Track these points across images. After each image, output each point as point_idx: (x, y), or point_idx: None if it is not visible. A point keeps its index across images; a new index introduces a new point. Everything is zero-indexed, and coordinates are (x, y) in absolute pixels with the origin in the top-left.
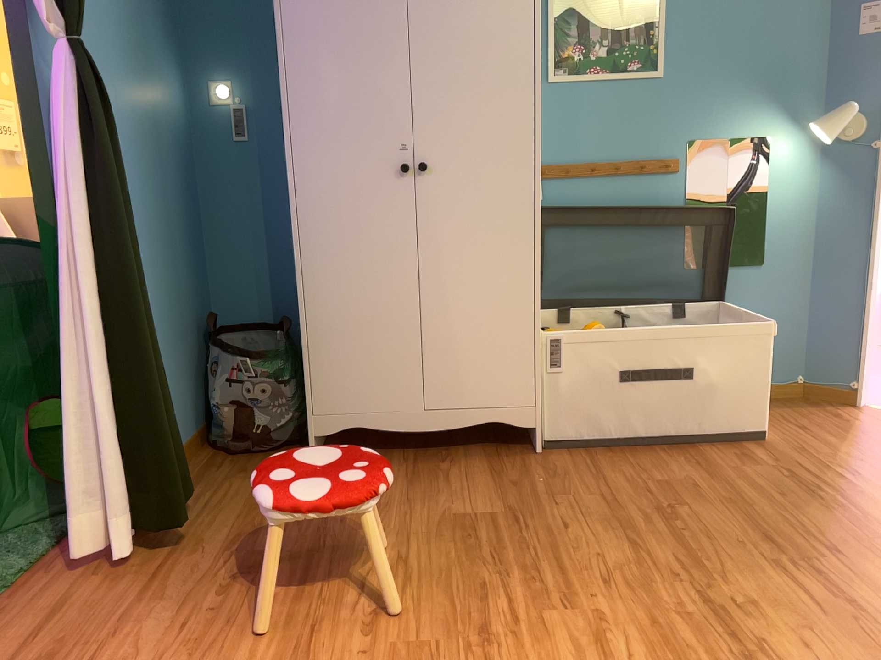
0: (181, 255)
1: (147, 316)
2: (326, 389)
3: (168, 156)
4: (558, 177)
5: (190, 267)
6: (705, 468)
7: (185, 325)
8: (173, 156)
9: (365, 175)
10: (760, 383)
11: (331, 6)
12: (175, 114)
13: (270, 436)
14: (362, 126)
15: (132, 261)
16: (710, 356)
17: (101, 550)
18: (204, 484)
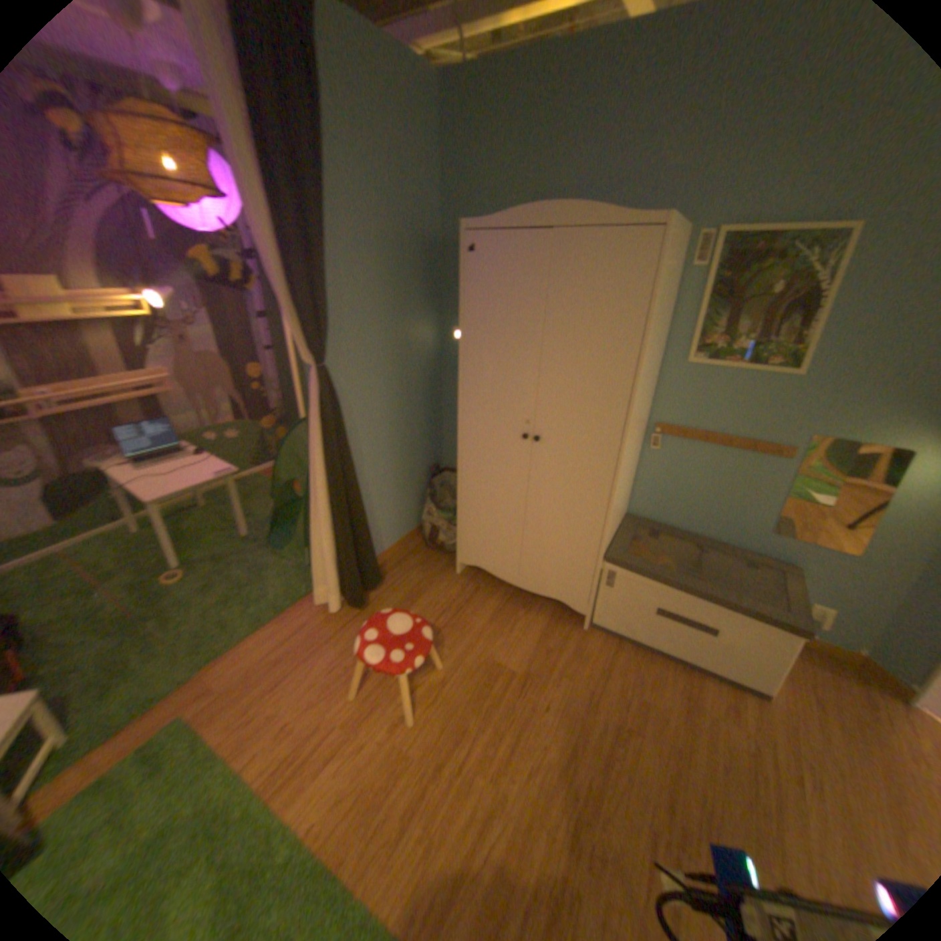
0: (417, 435)
1: (359, 502)
2: (468, 543)
3: (414, 379)
4: (676, 436)
5: (424, 439)
6: (695, 705)
7: (415, 473)
8: (418, 378)
9: (502, 433)
10: (783, 665)
11: (493, 318)
12: (425, 350)
13: (444, 548)
14: (504, 402)
15: (348, 479)
16: (741, 629)
17: (325, 607)
18: (400, 569)
